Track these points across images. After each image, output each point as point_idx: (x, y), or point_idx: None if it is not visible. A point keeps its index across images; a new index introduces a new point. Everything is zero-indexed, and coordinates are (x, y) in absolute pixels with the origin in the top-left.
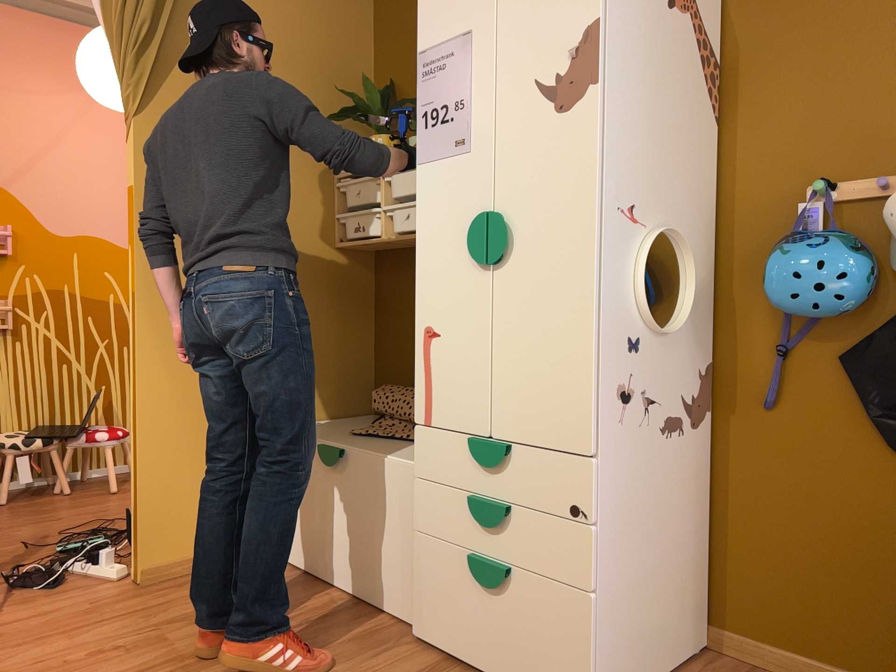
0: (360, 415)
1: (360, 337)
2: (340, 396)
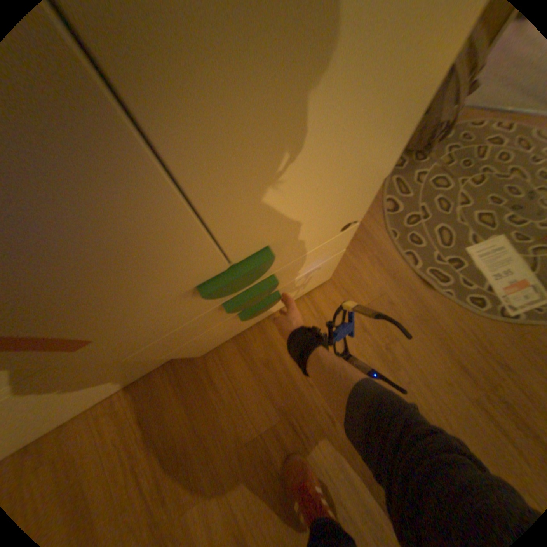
0: None
1: None
2: None
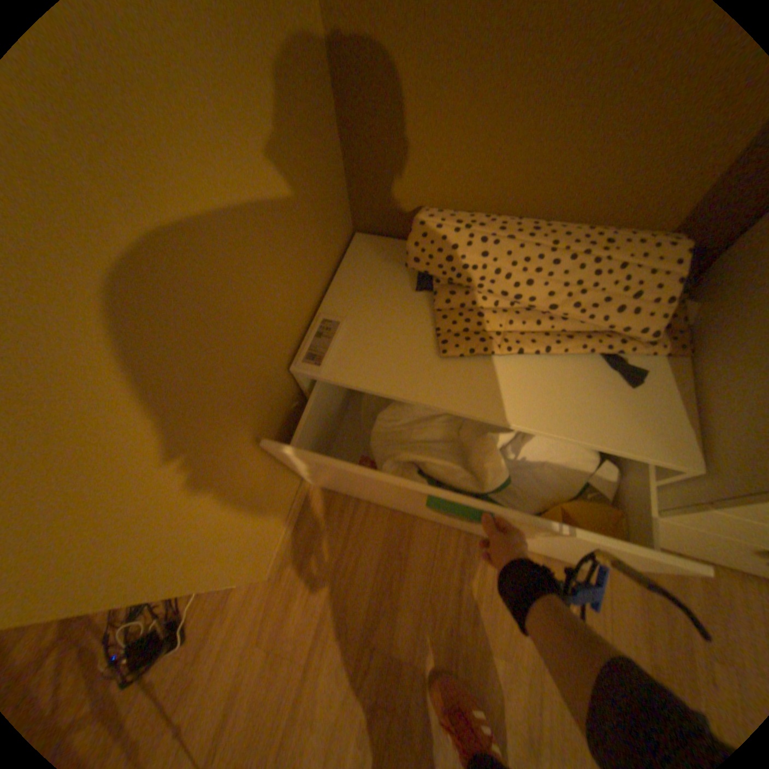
0: (344, 241)
1: (320, 104)
2: (326, 239)
